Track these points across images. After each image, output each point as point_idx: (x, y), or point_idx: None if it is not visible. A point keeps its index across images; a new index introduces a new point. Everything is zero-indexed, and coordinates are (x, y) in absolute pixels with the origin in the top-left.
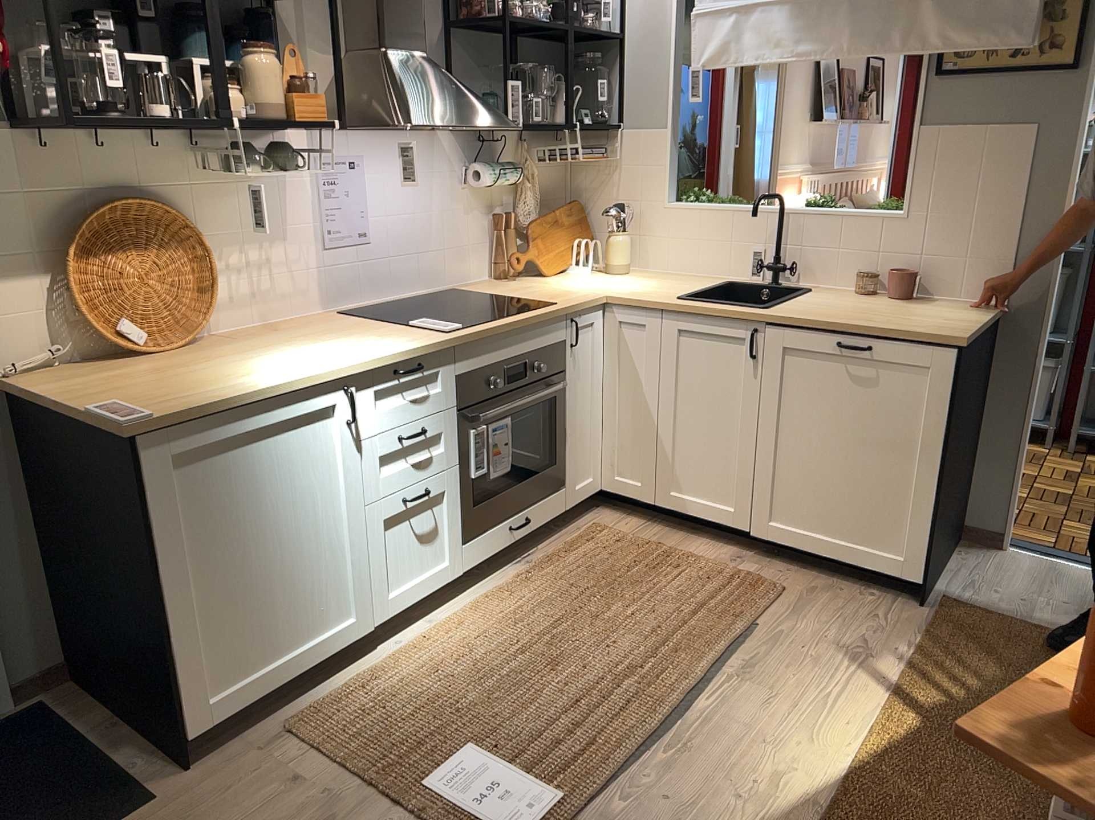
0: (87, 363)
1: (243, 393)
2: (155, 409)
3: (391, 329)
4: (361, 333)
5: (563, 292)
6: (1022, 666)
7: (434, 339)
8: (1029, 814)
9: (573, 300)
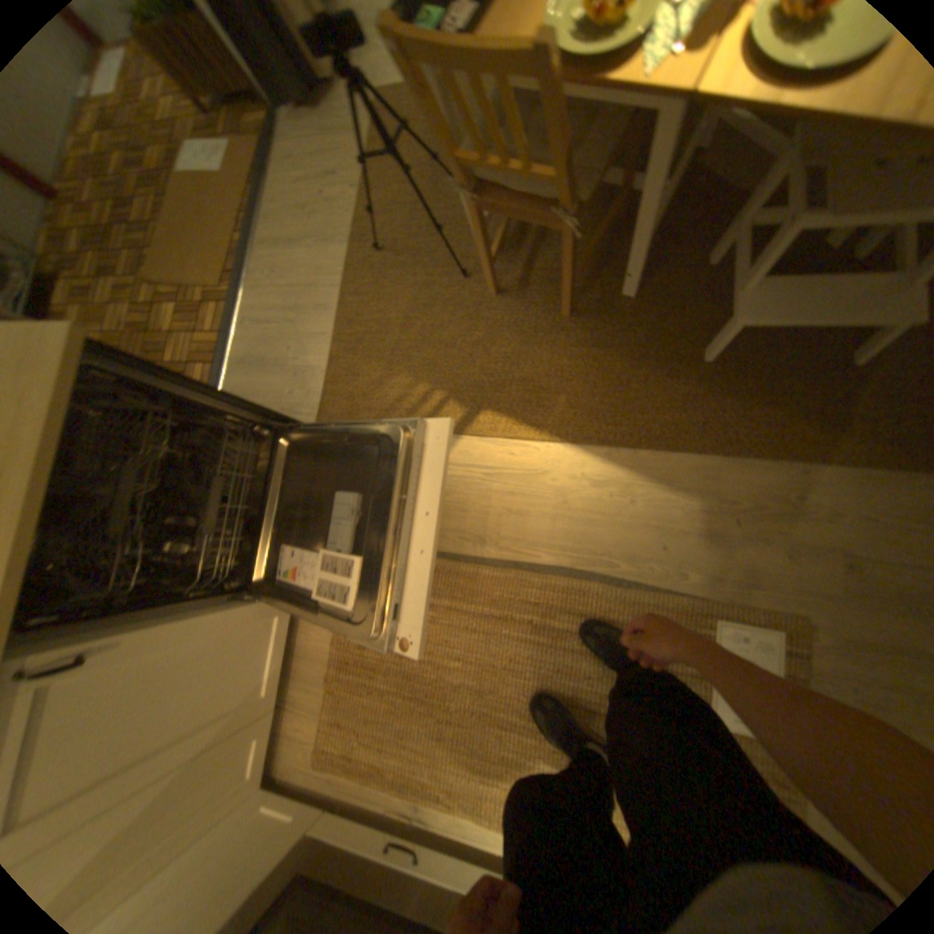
0: None
1: None
2: None
3: None
4: None
5: None
6: (389, 366)
7: None
8: (545, 345)
9: None
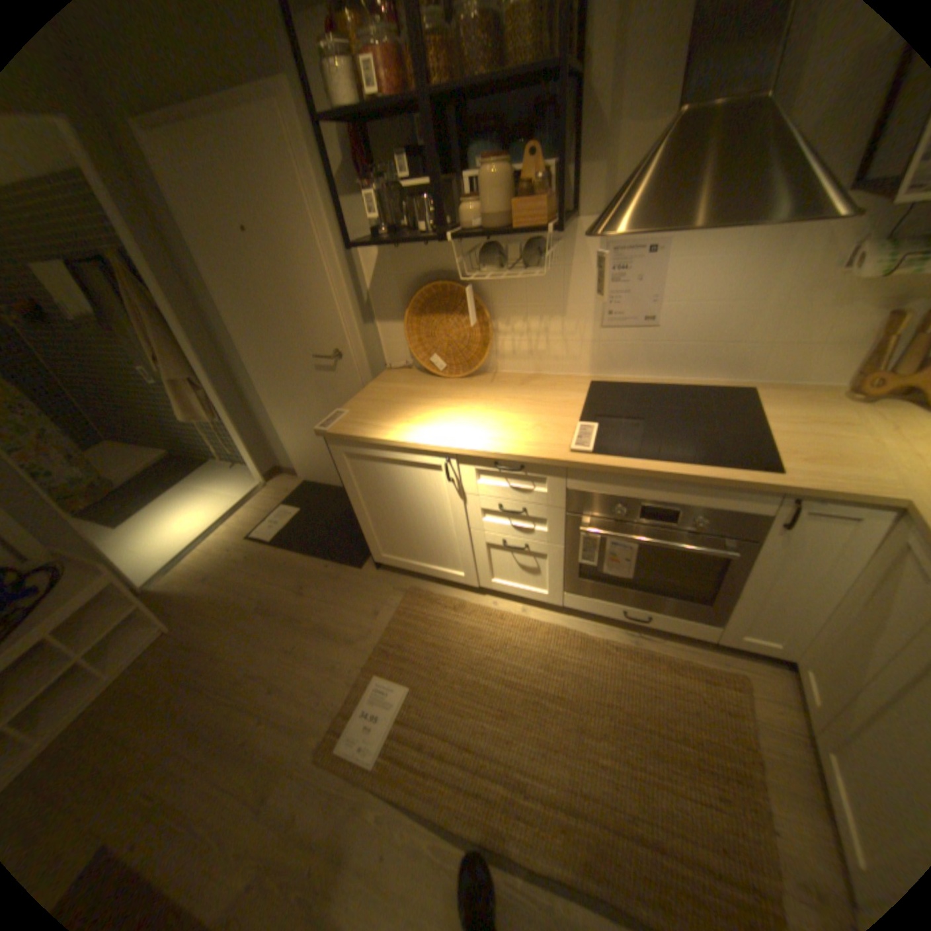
0: (420, 370)
1: (376, 435)
2: (339, 425)
3: (562, 421)
4: (540, 414)
5: (857, 457)
6: None
7: (543, 452)
8: None
9: (825, 479)
